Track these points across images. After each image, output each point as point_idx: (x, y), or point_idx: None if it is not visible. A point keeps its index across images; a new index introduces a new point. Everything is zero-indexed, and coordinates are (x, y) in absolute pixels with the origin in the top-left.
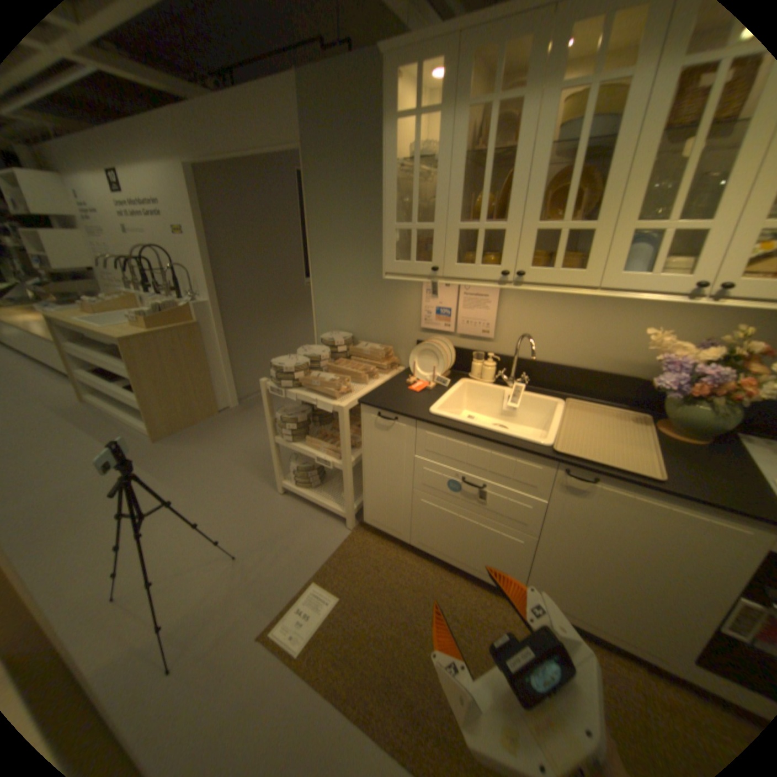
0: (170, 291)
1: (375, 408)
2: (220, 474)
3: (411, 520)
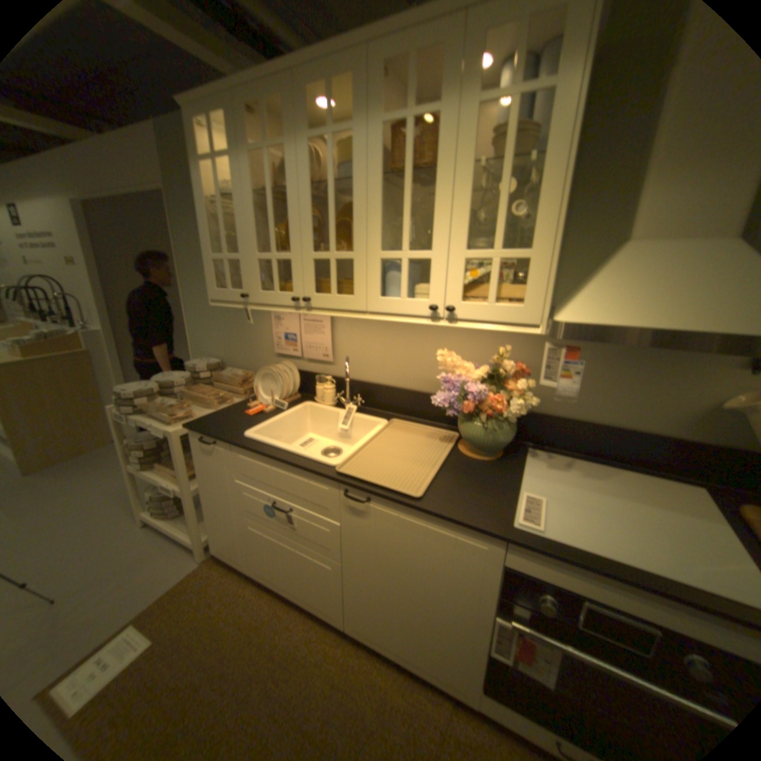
0: (67, 319)
1: (196, 432)
2: (83, 507)
3: (245, 549)
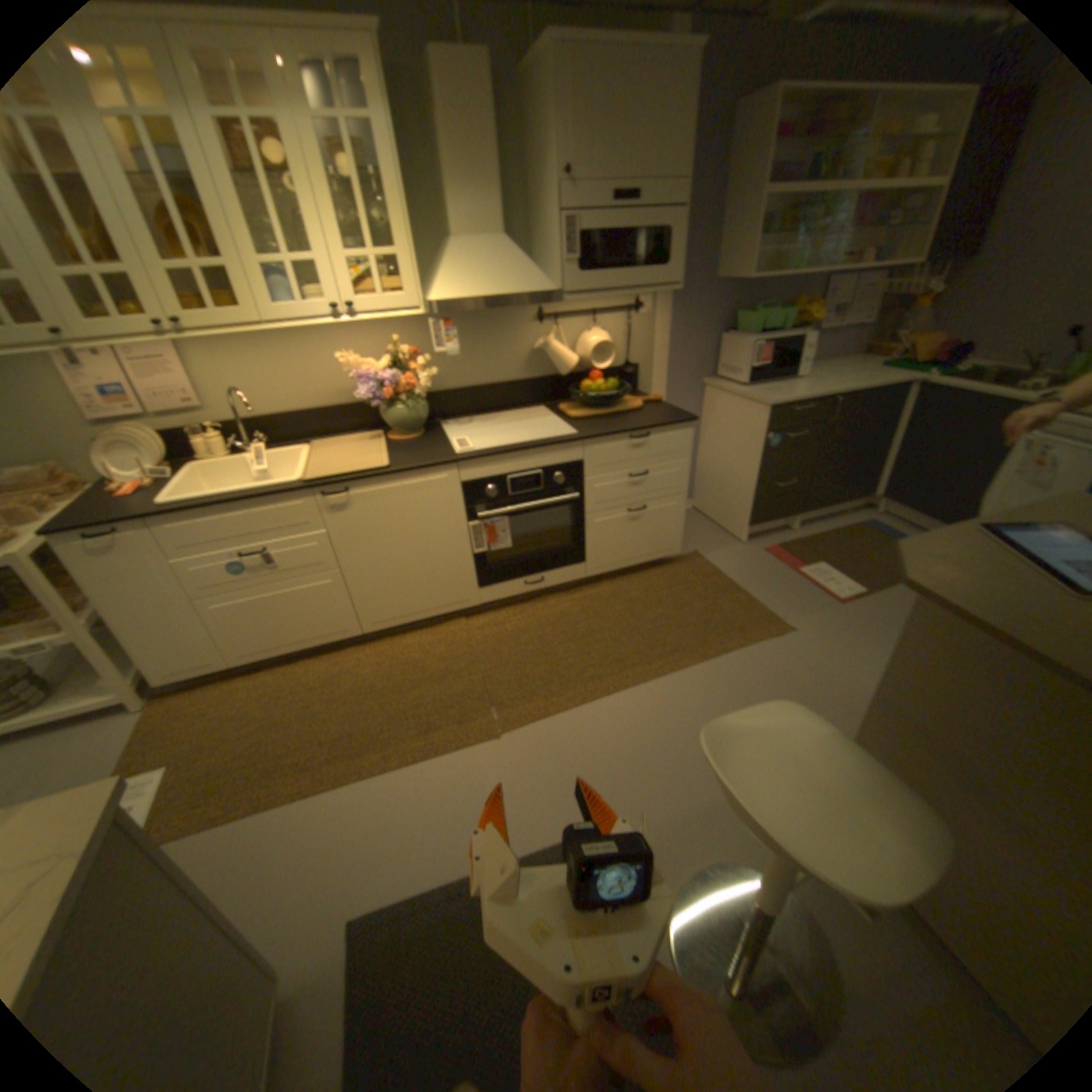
0: None
1: (77, 531)
2: None
3: (215, 640)
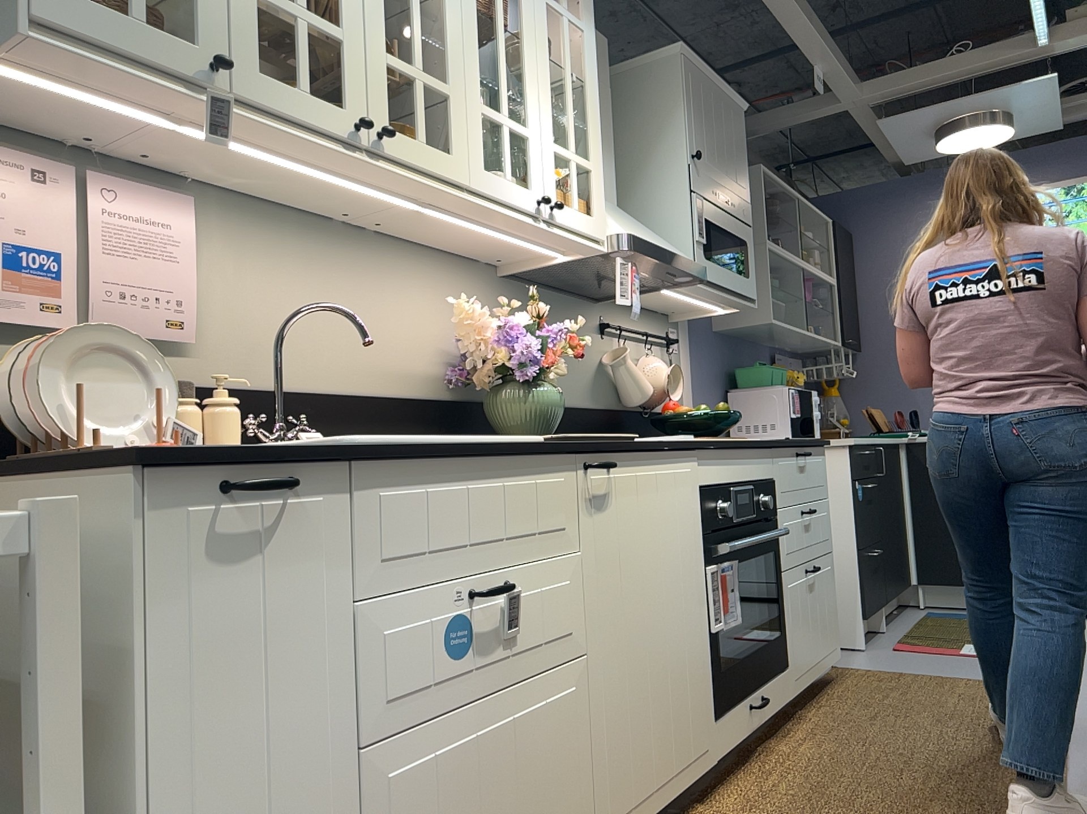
0: None
1: (212, 461)
2: None
3: None
